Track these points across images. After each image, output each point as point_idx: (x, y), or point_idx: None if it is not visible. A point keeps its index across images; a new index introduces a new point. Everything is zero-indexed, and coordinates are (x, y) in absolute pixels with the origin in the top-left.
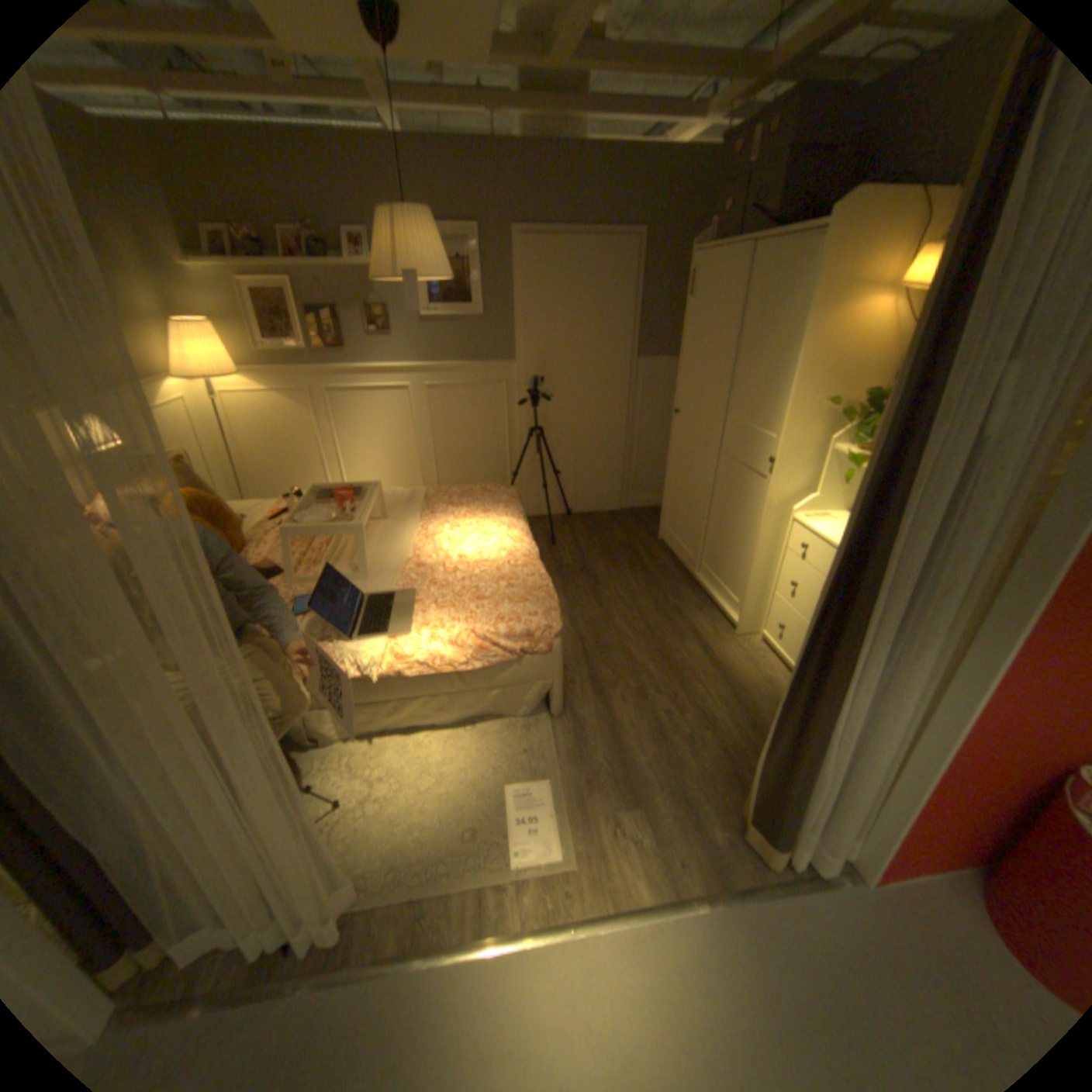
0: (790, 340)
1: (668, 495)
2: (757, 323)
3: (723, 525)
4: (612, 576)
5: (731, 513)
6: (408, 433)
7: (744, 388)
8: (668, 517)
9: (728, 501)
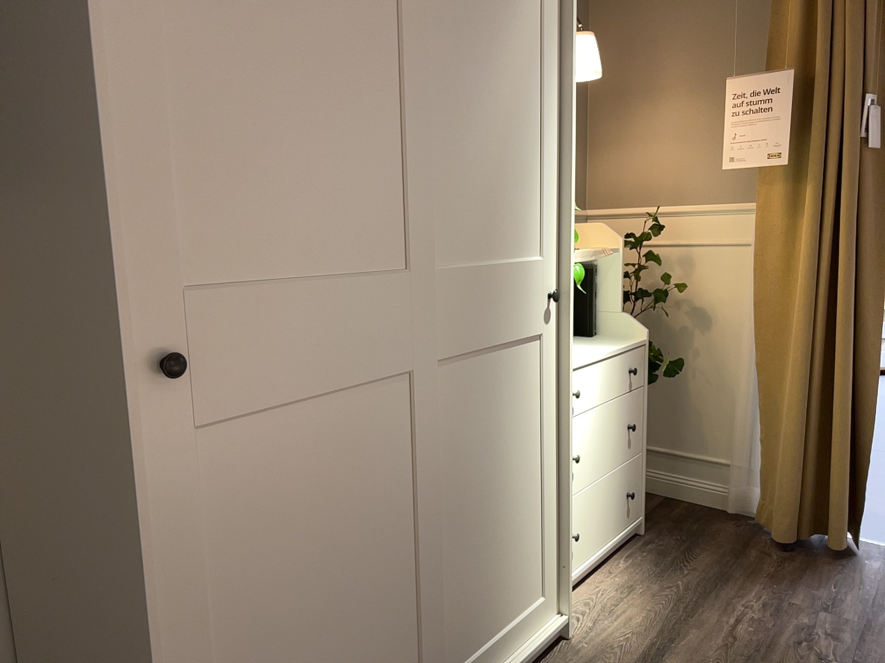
0: (525, 95)
1: None
2: (456, 50)
3: (475, 514)
4: None
5: (488, 467)
6: None
7: (458, 194)
8: None
9: (474, 454)
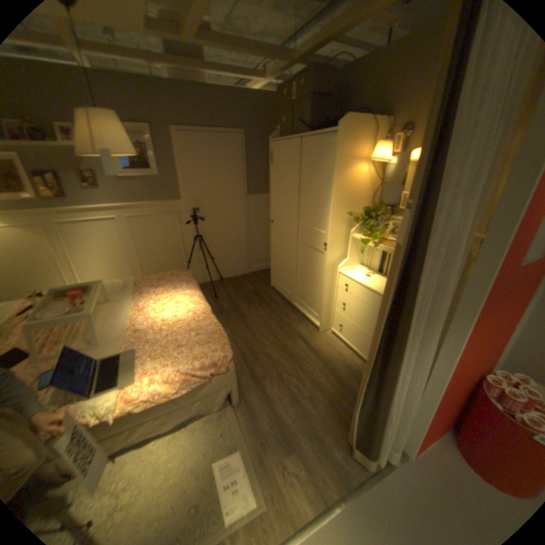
0: (325, 185)
1: (273, 264)
2: (307, 177)
3: (304, 277)
4: (251, 311)
5: (307, 271)
6: (116, 245)
7: (305, 209)
8: (274, 275)
9: (304, 265)
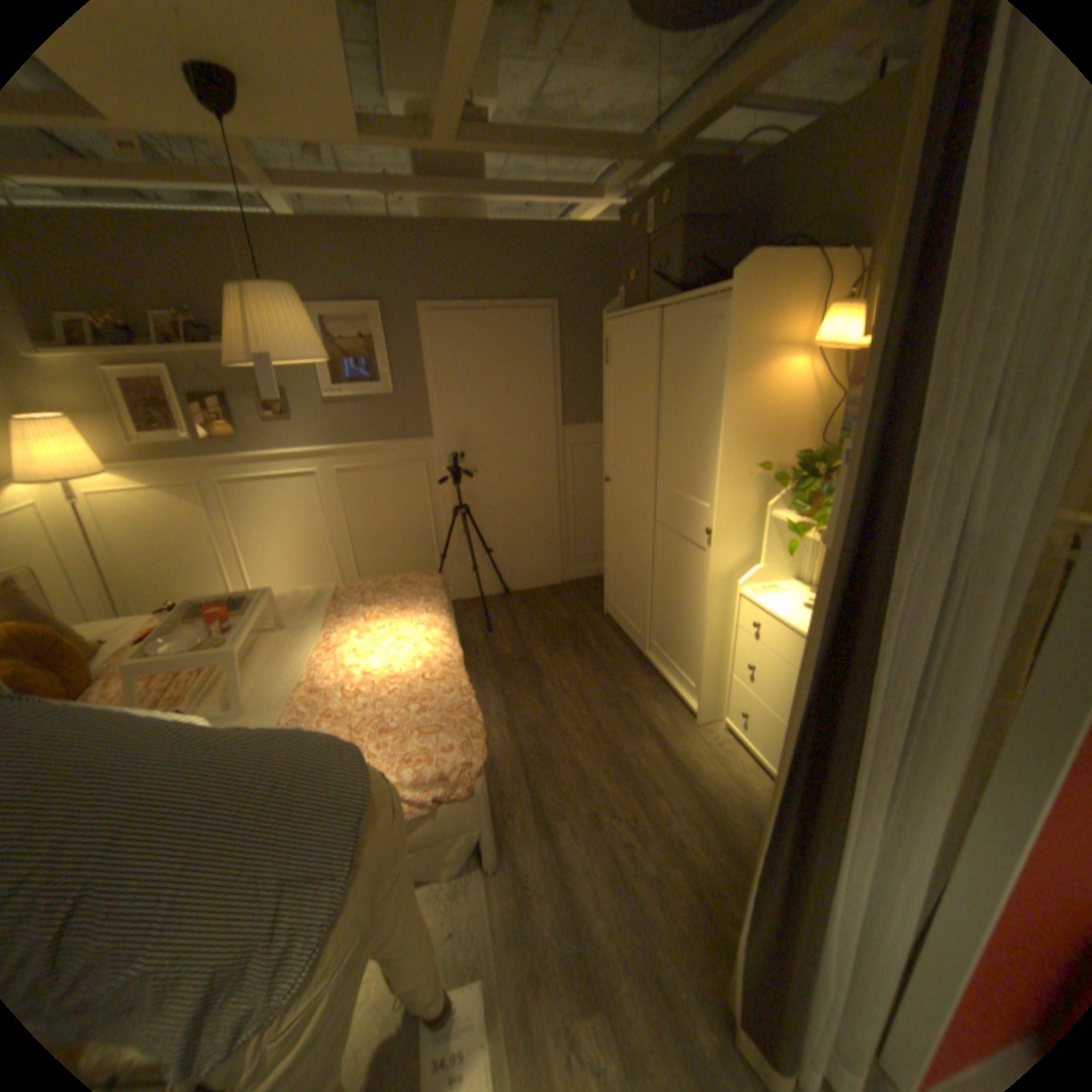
0: (709, 405)
1: (608, 567)
2: (674, 389)
3: (668, 600)
4: (556, 664)
5: (674, 588)
6: (318, 522)
7: (670, 455)
8: (611, 589)
9: (669, 574)
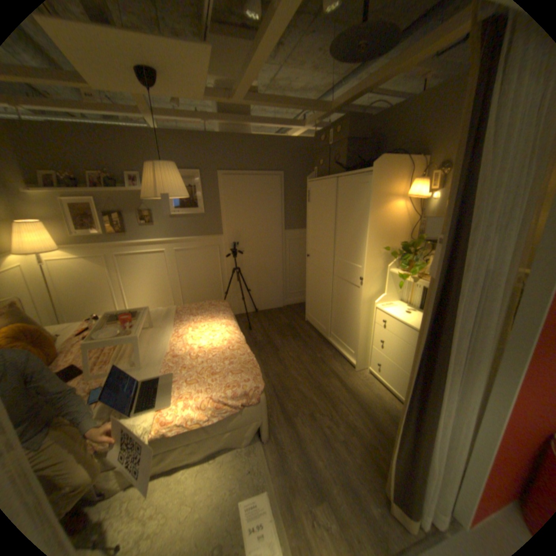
0: (361, 221)
1: (308, 297)
2: (343, 213)
3: (340, 312)
4: (285, 344)
5: (343, 306)
6: (164, 275)
7: (341, 244)
8: (309, 308)
9: (340, 299)
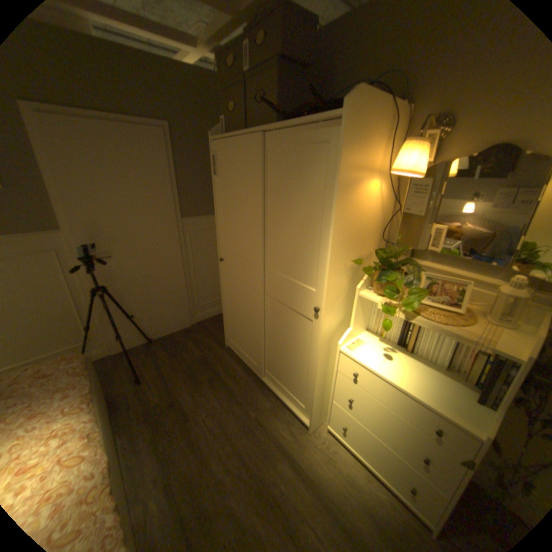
0: (313, 214)
1: (227, 318)
2: (278, 198)
3: (278, 347)
4: (198, 404)
5: (284, 340)
6: None
7: (276, 248)
8: (230, 332)
9: (279, 331)
